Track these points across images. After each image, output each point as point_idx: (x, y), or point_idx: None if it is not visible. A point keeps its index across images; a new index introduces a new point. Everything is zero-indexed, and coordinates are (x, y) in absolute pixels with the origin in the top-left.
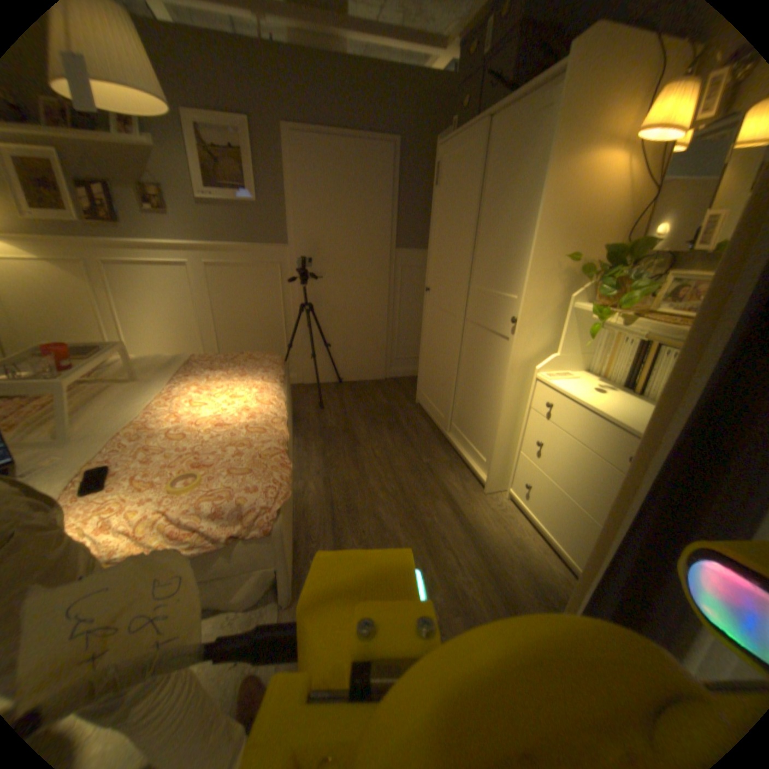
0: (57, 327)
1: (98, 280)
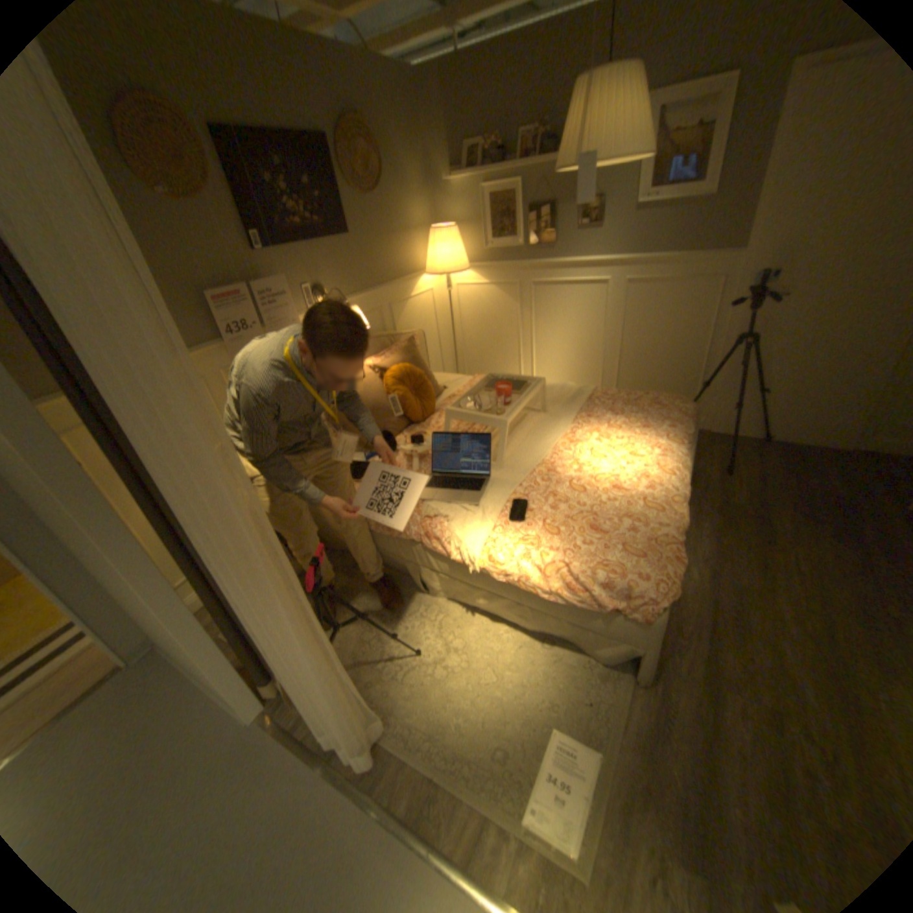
0: (490, 342)
1: (527, 301)
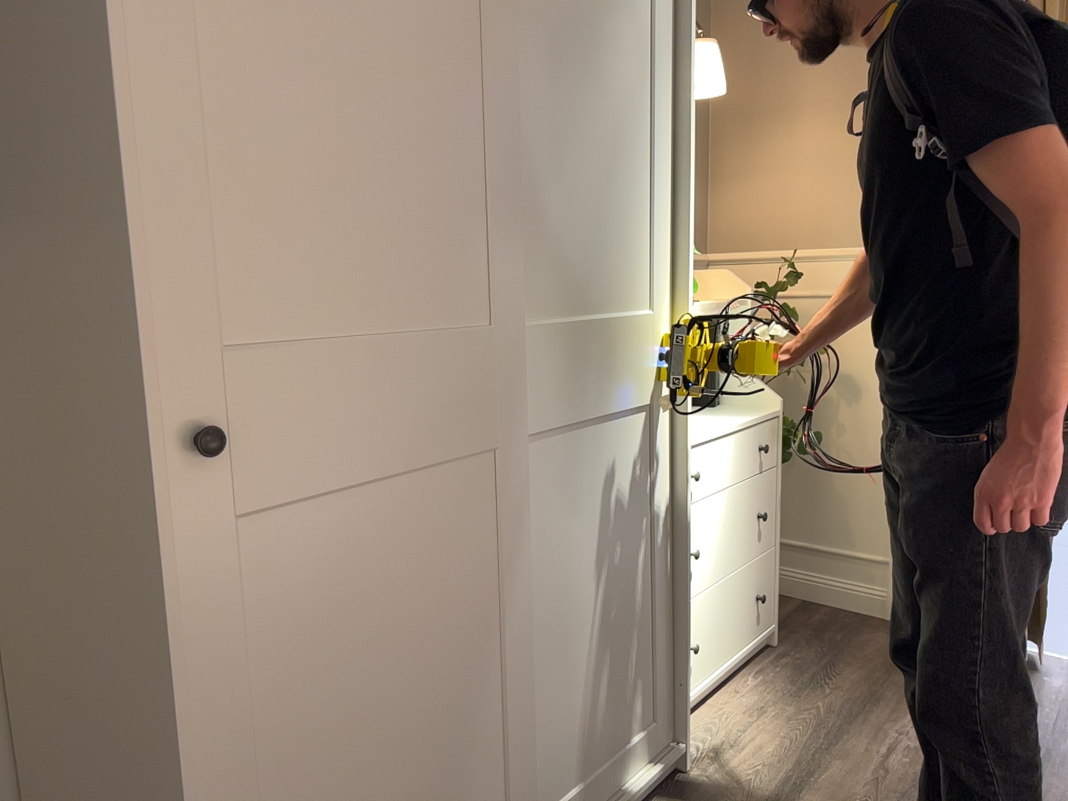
0: None
1: None
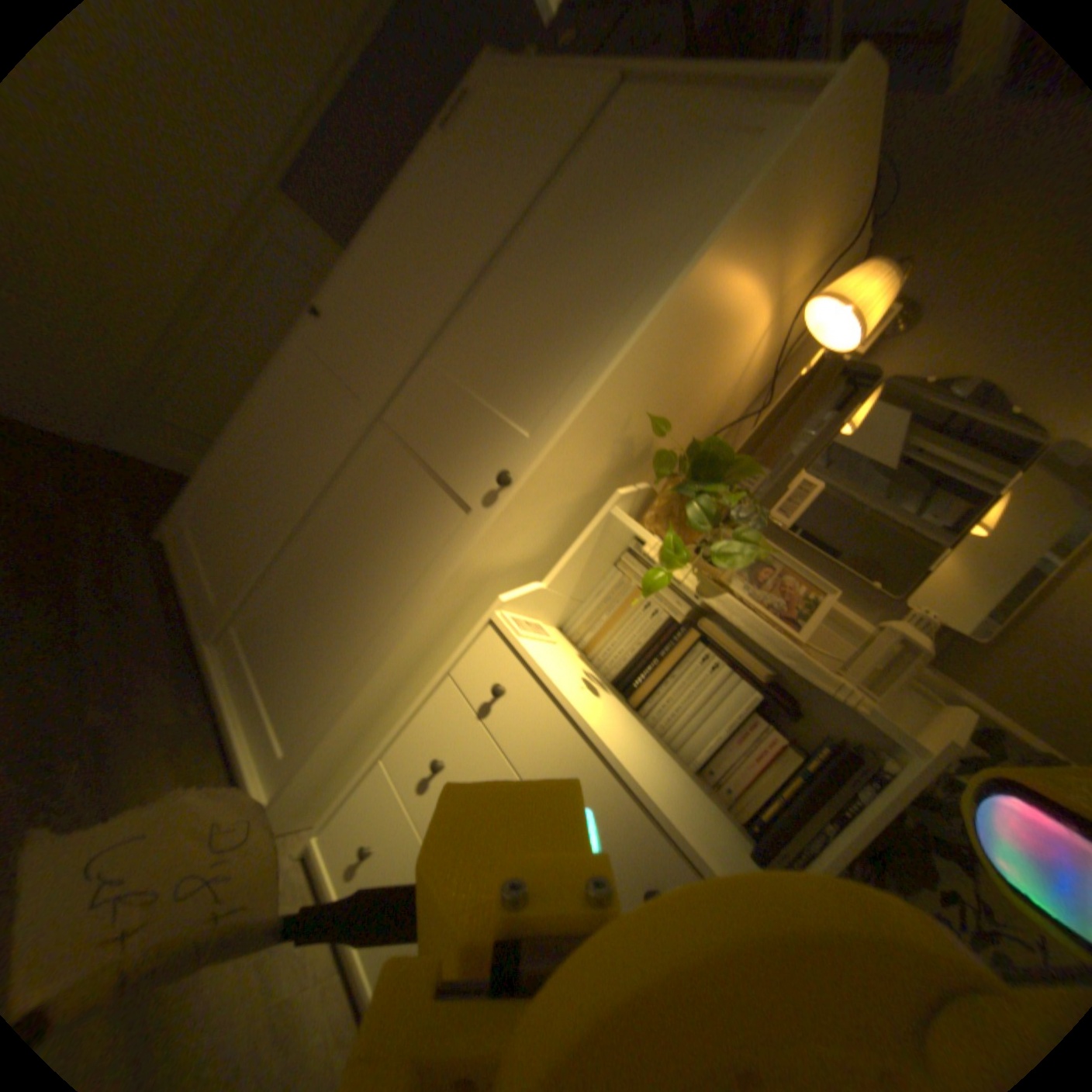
0: None
1: None
